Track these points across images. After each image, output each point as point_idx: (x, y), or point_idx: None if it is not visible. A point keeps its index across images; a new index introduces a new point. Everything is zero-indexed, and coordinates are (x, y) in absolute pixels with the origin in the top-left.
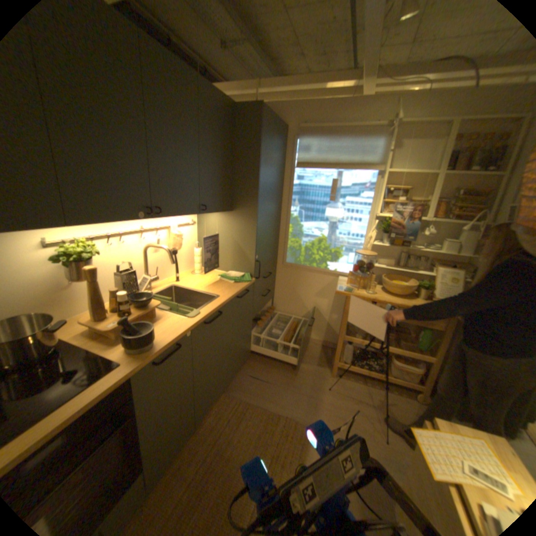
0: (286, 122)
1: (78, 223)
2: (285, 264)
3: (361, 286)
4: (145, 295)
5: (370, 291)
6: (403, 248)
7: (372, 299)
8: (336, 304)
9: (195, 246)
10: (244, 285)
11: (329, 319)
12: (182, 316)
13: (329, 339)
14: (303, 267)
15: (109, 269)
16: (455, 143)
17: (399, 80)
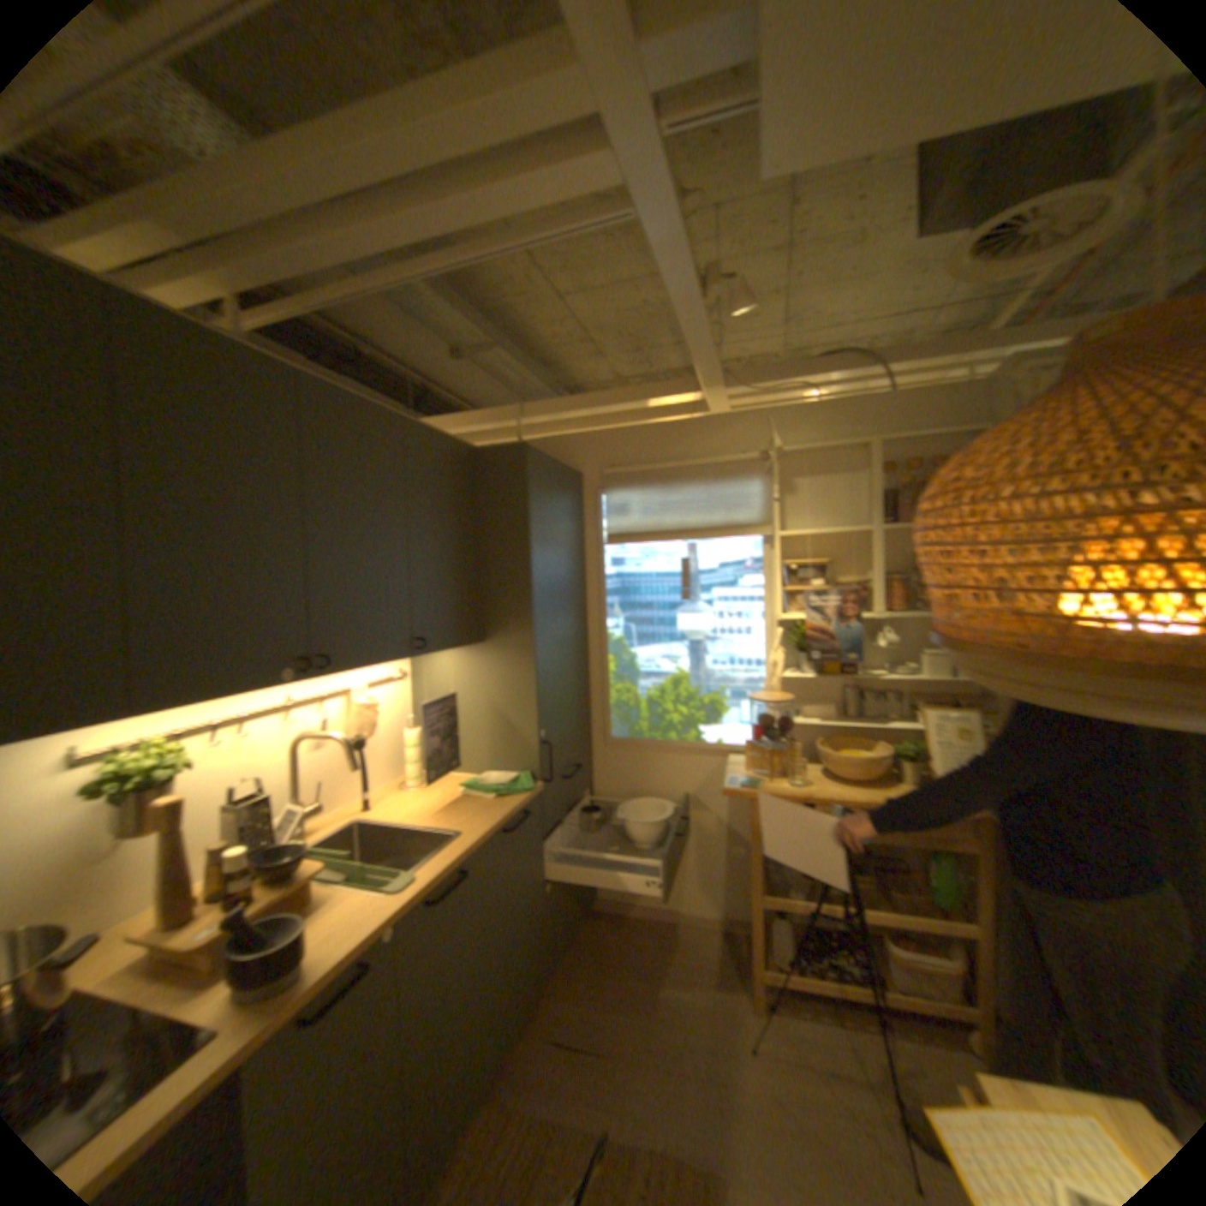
0: (578, 469)
1: (159, 707)
2: (612, 743)
3: (779, 773)
4: (291, 851)
5: (799, 781)
6: (847, 679)
7: (807, 800)
8: (736, 822)
9: (407, 725)
10: (520, 803)
11: (727, 862)
12: (374, 893)
13: (738, 914)
14: (650, 746)
15: (212, 799)
16: (887, 477)
17: (763, 389)
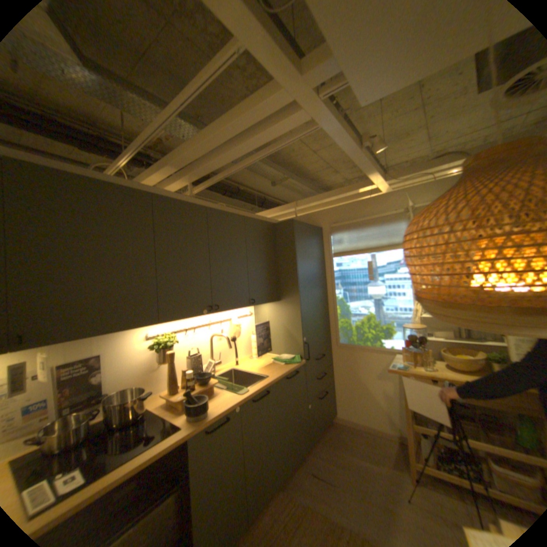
0: (319, 225)
1: (165, 321)
2: (339, 346)
3: (419, 364)
4: (206, 375)
5: (432, 369)
6: None
7: (435, 378)
8: (402, 388)
9: (252, 333)
10: (294, 367)
11: (399, 407)
12: (233, 394)
13: (406, 434)
14: (357, 347)
15: (184, 354)
16: None
17: (403, 179)
